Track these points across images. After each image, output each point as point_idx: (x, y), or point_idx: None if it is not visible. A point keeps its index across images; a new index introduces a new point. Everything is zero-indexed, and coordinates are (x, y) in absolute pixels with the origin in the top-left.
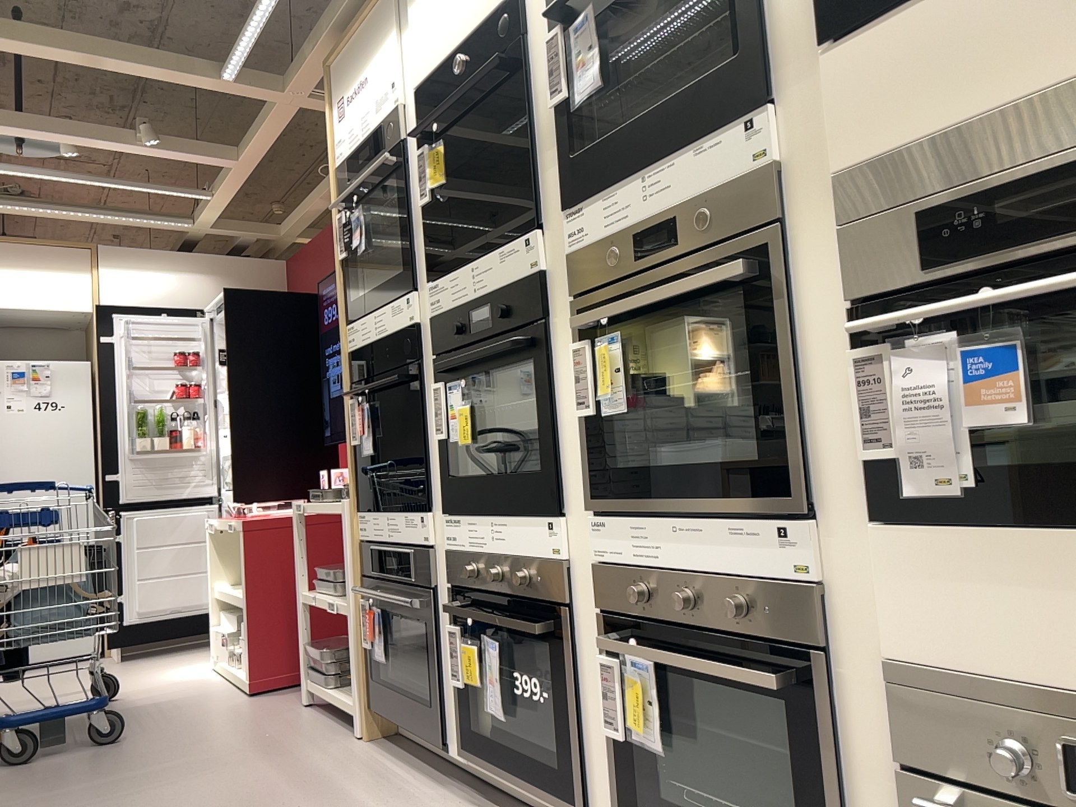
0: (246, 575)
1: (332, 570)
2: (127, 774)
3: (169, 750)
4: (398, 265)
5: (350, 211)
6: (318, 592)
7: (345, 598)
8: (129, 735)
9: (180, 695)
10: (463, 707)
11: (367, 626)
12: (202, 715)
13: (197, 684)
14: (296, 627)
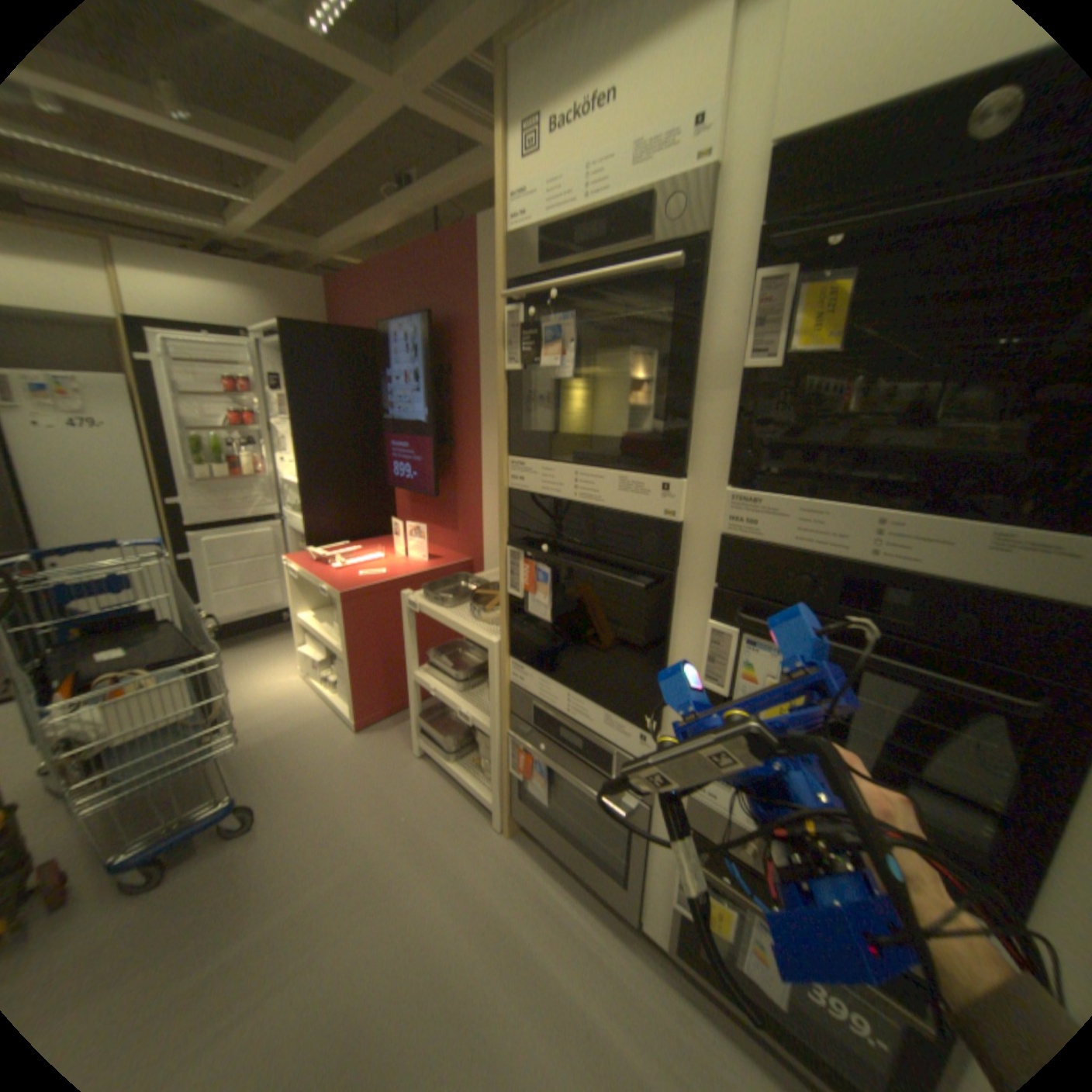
0: (339, 630)
1: (447, 663)
2: (282, 917)
3: (312, 857)
4: (623, 415)
5: (530, 308)
6: (433, 679)
7: (472, 704)
8: (257, 817)
9: (286, 733)
10: (684, 929)
11: (521, 767)
12: (321, 774)
13: (296, 709)
14: (391, 676)
